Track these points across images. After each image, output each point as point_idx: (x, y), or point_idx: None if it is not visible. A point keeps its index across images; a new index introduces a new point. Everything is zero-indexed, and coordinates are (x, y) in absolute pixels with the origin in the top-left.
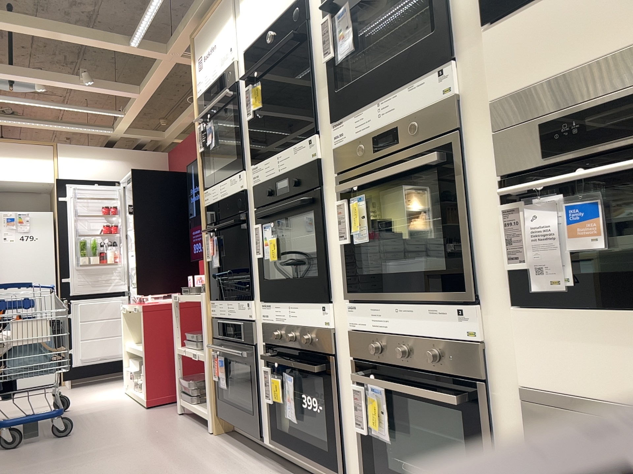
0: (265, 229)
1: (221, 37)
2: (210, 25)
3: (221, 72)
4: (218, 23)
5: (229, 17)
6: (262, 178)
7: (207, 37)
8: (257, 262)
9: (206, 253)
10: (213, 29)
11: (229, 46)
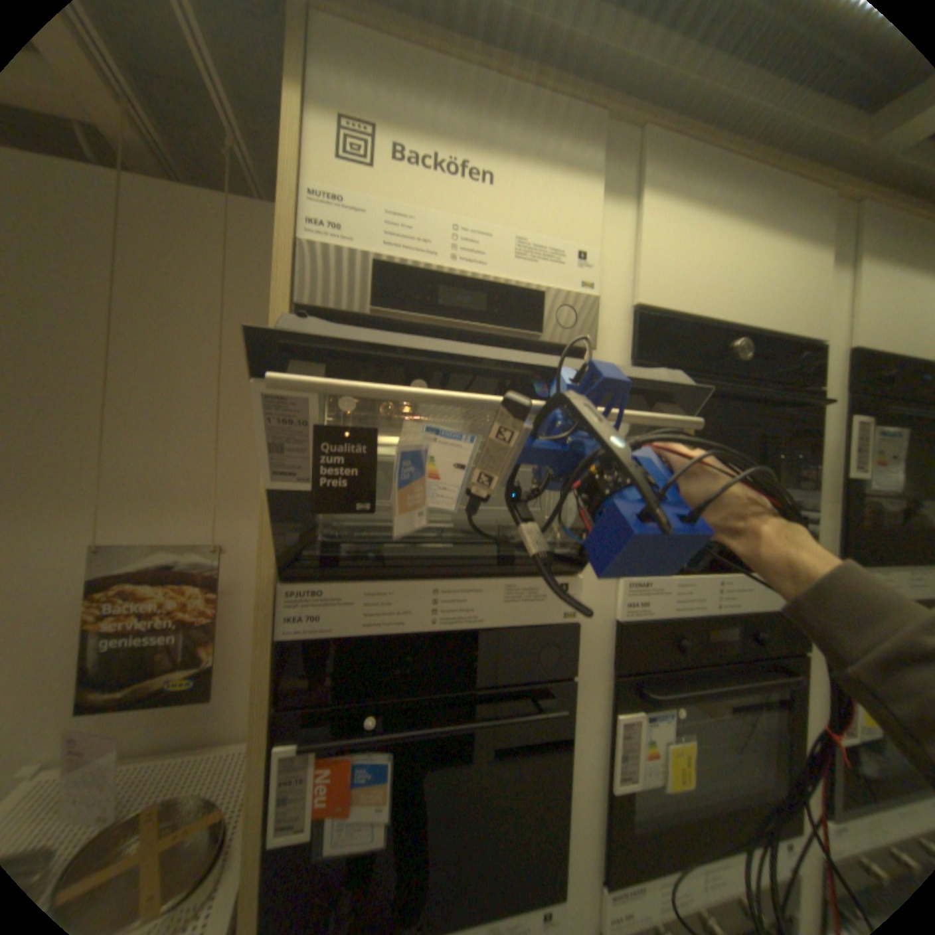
0: (661, 725)
1: (538, 178)
2: (466, 79)
3: (517, 272)
4: (526, 124)
5: (594, 169)
6: (666, 615)
7: (435, 96)
8: (597, 797)
9: (276, 817)
10: (491, 113)
11: (579, 238)
